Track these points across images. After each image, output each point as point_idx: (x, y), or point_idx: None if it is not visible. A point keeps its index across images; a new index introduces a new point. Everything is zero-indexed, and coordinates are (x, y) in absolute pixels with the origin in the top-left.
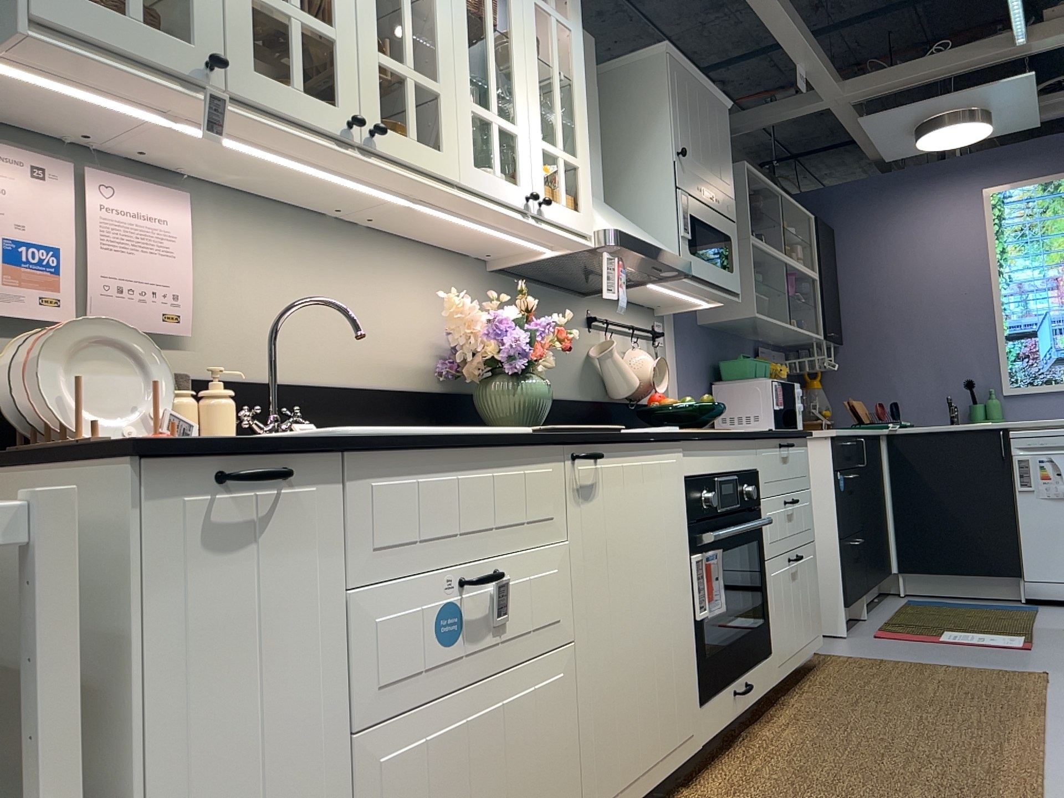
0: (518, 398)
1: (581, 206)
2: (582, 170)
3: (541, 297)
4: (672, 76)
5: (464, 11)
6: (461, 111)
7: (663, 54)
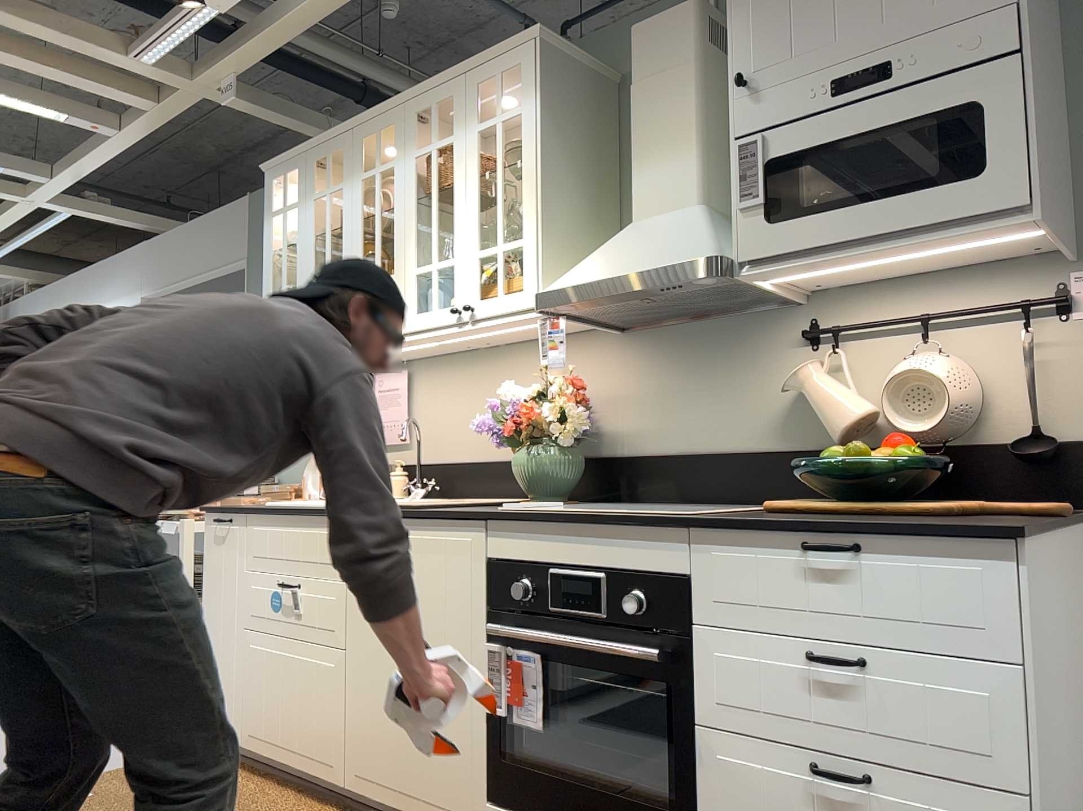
0: (514, 469)
1: (525, 281)
2: (523, 247)
3: (700, 334)
4: None
5: (412, 206)
6: (406, 280)
7: None
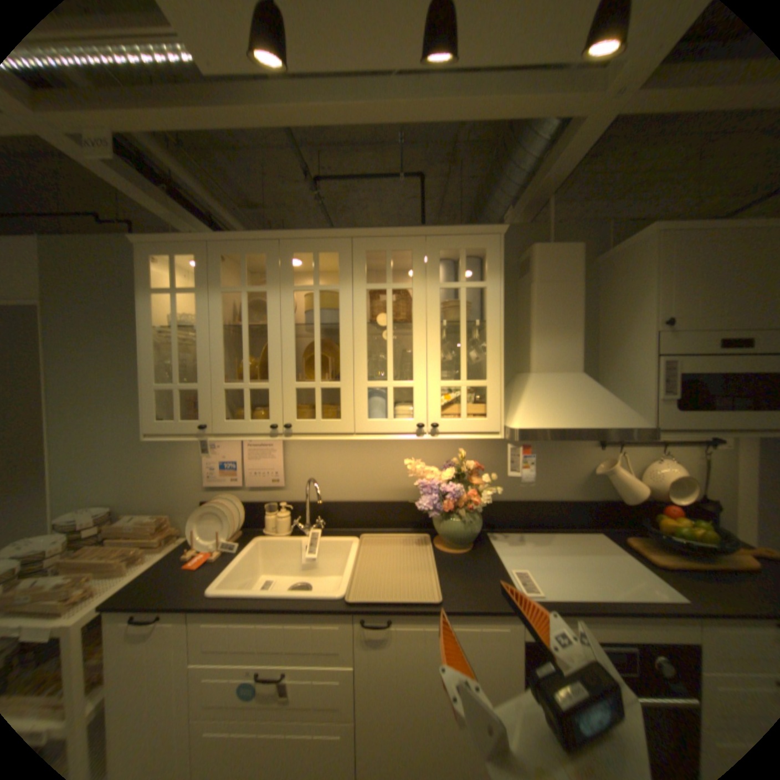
0: (442, 529)
1: (487, 412)
2: (488, 388)
3: None
4: (666, 248)
5: (364, 329)
6: (357, 390)
7: (655, 231)
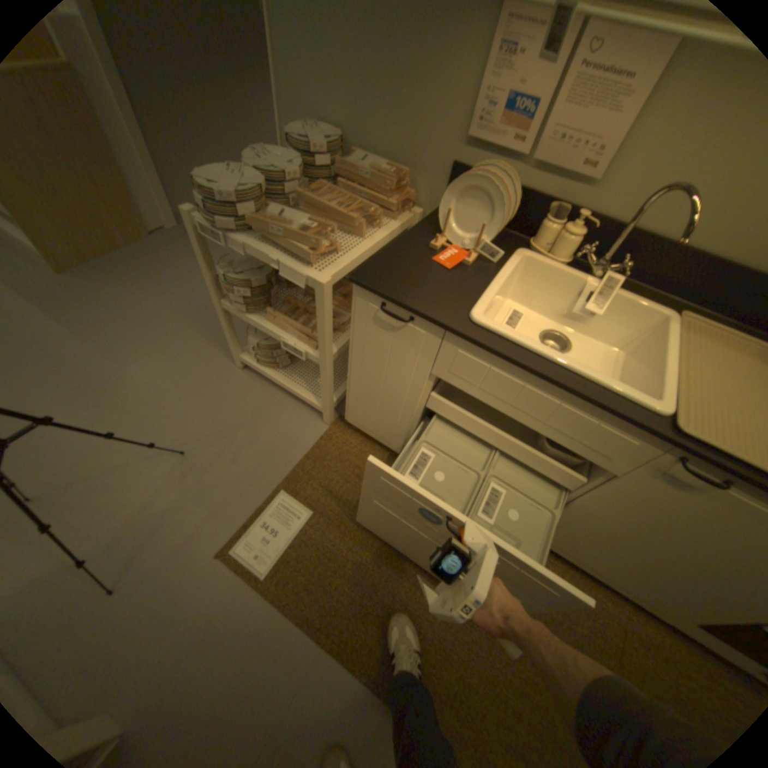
0: None
1: None
2: None
3: None
4: None
5: None
6: None
7: None
